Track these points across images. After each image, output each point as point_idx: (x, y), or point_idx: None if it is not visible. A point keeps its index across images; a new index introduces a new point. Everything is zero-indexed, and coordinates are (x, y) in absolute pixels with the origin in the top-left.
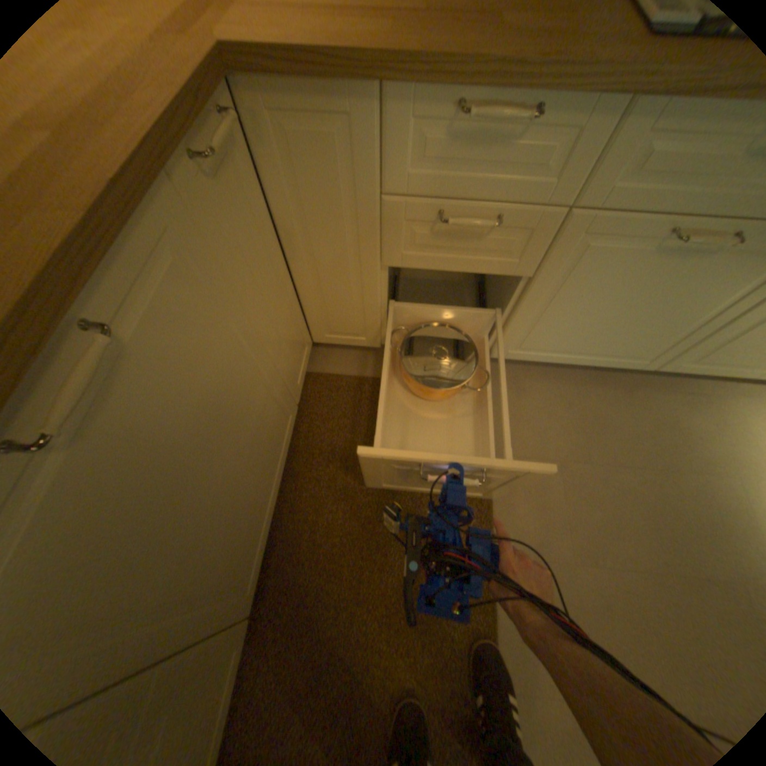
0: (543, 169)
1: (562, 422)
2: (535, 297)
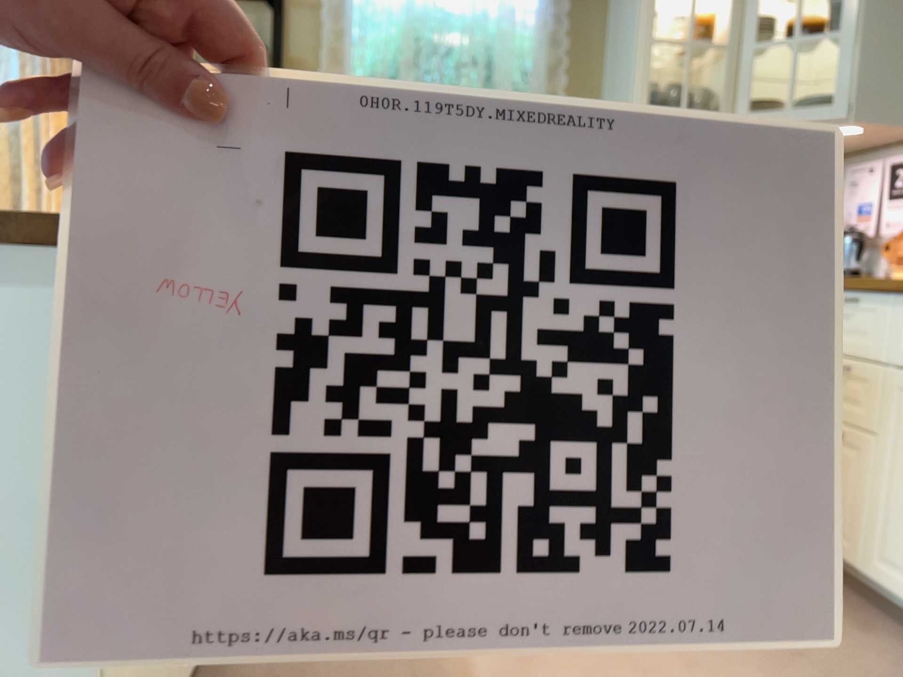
0: (871, 338)
1: (865, 669)
2: (887, 468)
